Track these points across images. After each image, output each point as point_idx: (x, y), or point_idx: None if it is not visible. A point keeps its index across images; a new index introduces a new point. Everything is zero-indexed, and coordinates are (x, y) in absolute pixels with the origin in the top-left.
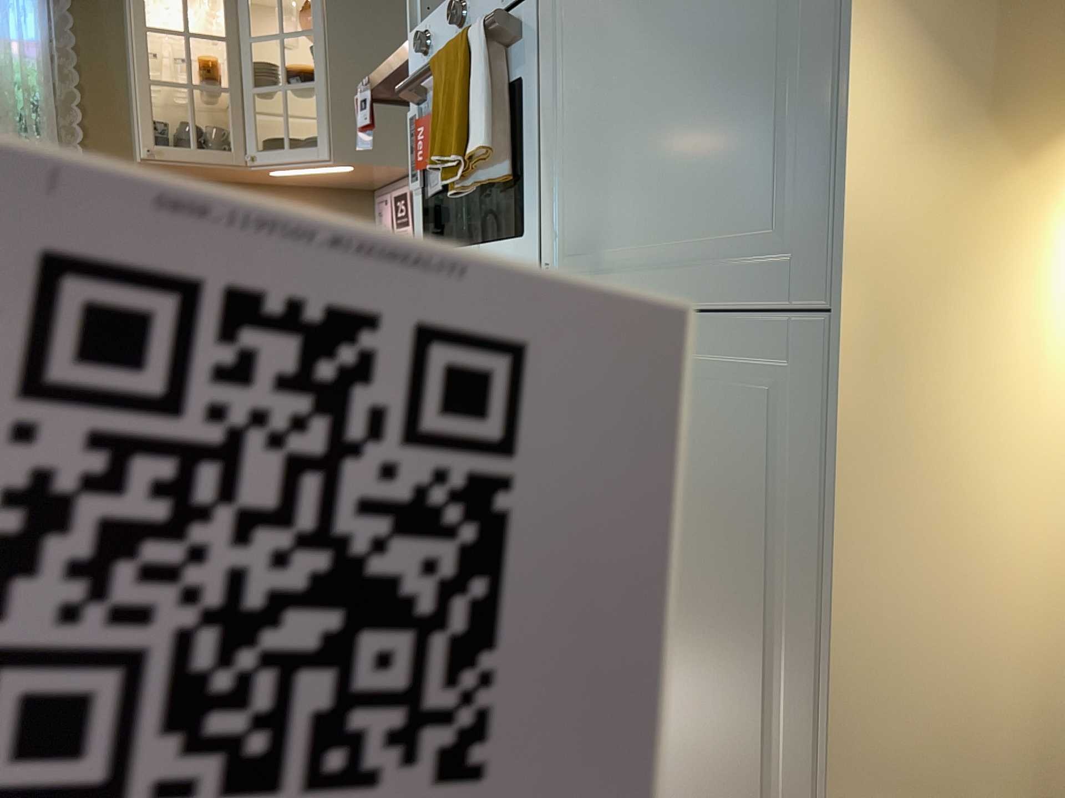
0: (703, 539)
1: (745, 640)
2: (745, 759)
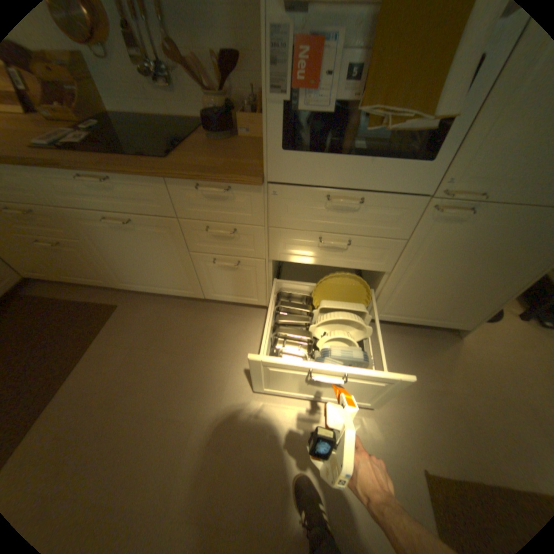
0: (494, 263)
1: (496, 280)
2: (476, 299)
